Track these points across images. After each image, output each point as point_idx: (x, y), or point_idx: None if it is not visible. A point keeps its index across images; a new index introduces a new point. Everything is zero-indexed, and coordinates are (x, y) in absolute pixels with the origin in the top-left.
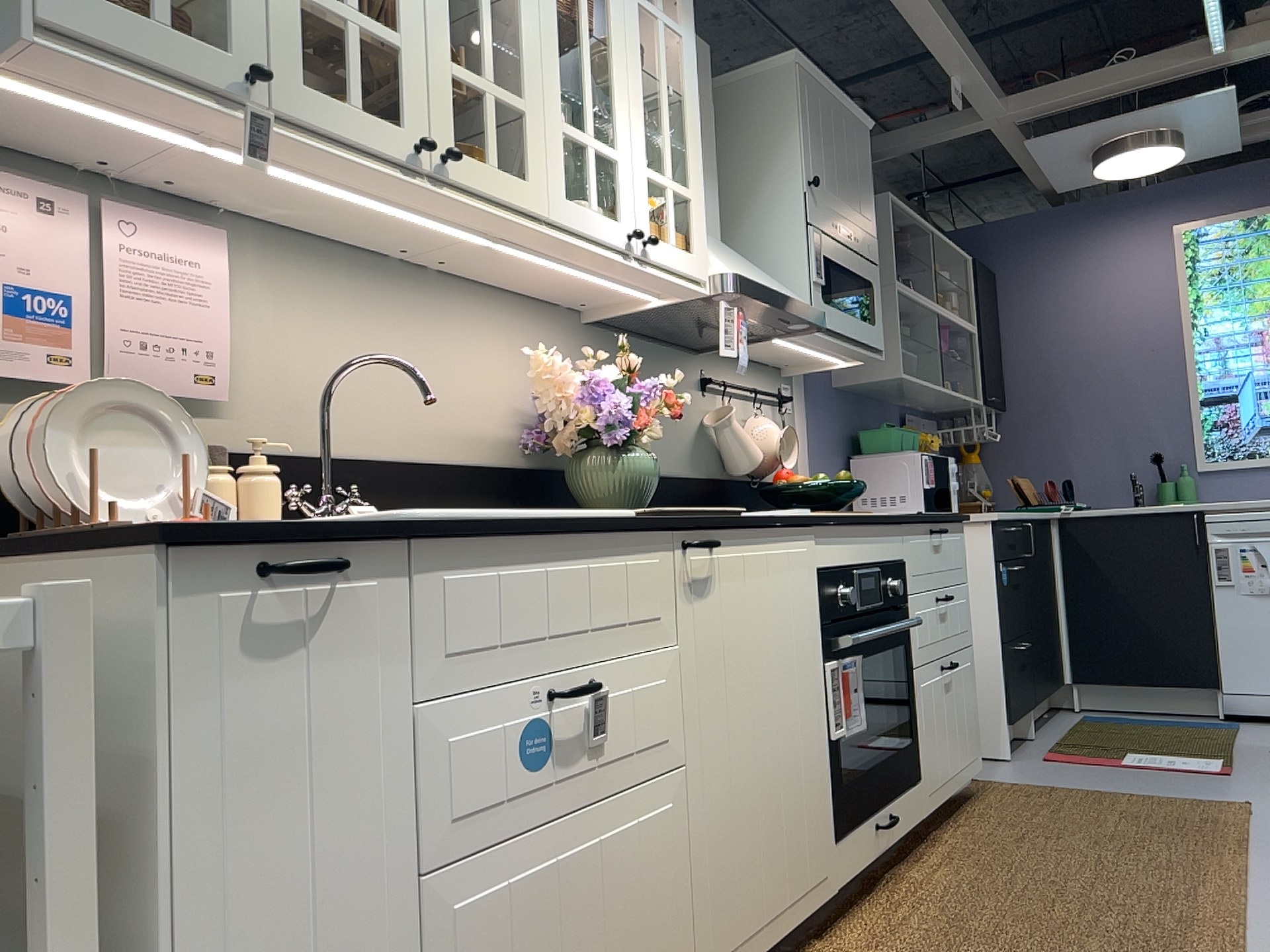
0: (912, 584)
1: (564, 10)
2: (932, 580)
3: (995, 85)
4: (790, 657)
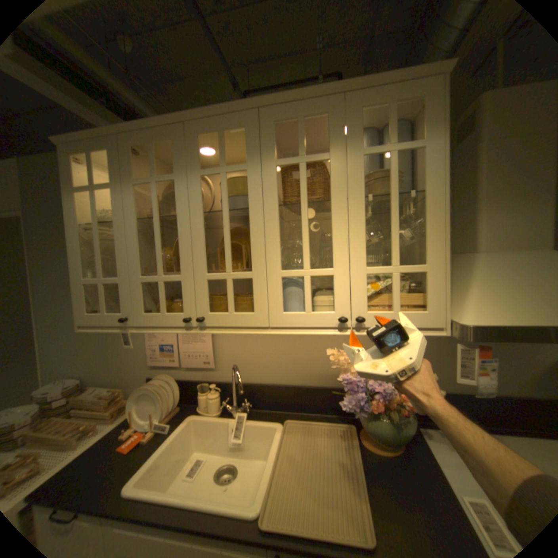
0: None
1: (296, 197)
2: None
3: None
4: None
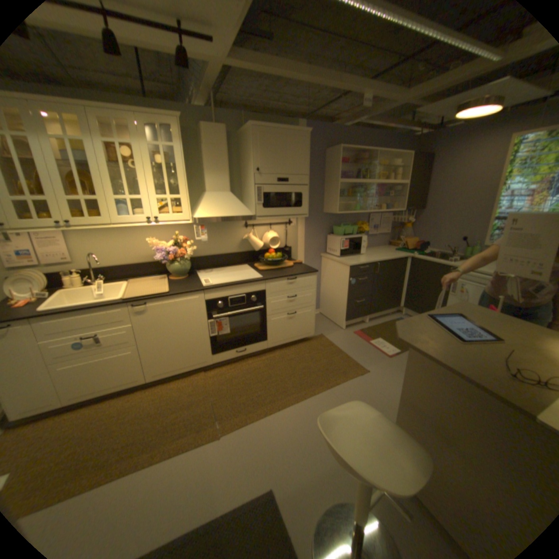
0: (269, 295)
1: (116, 159)
2: (284, 292)
3: (396, 87)
4: (187, 321)
